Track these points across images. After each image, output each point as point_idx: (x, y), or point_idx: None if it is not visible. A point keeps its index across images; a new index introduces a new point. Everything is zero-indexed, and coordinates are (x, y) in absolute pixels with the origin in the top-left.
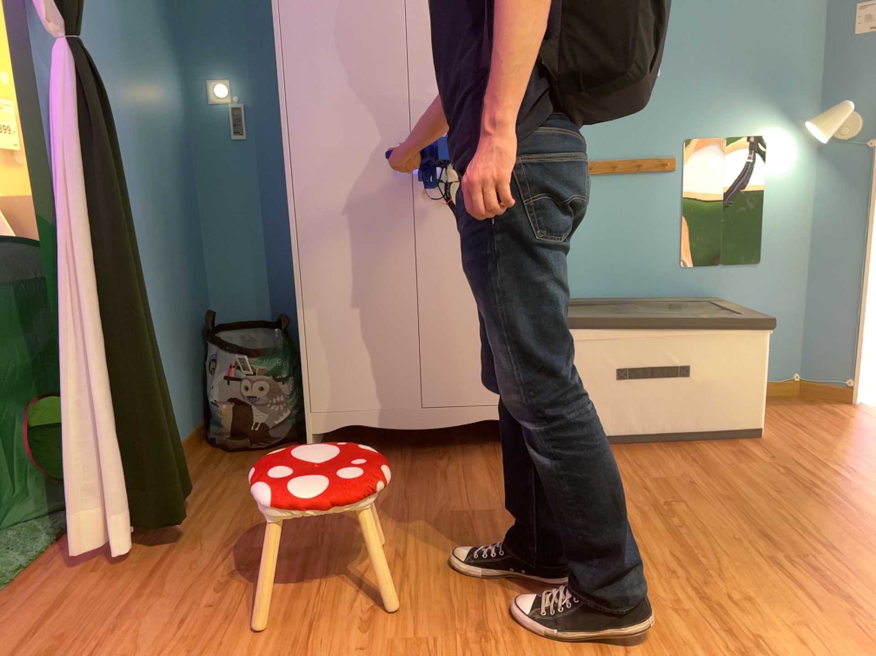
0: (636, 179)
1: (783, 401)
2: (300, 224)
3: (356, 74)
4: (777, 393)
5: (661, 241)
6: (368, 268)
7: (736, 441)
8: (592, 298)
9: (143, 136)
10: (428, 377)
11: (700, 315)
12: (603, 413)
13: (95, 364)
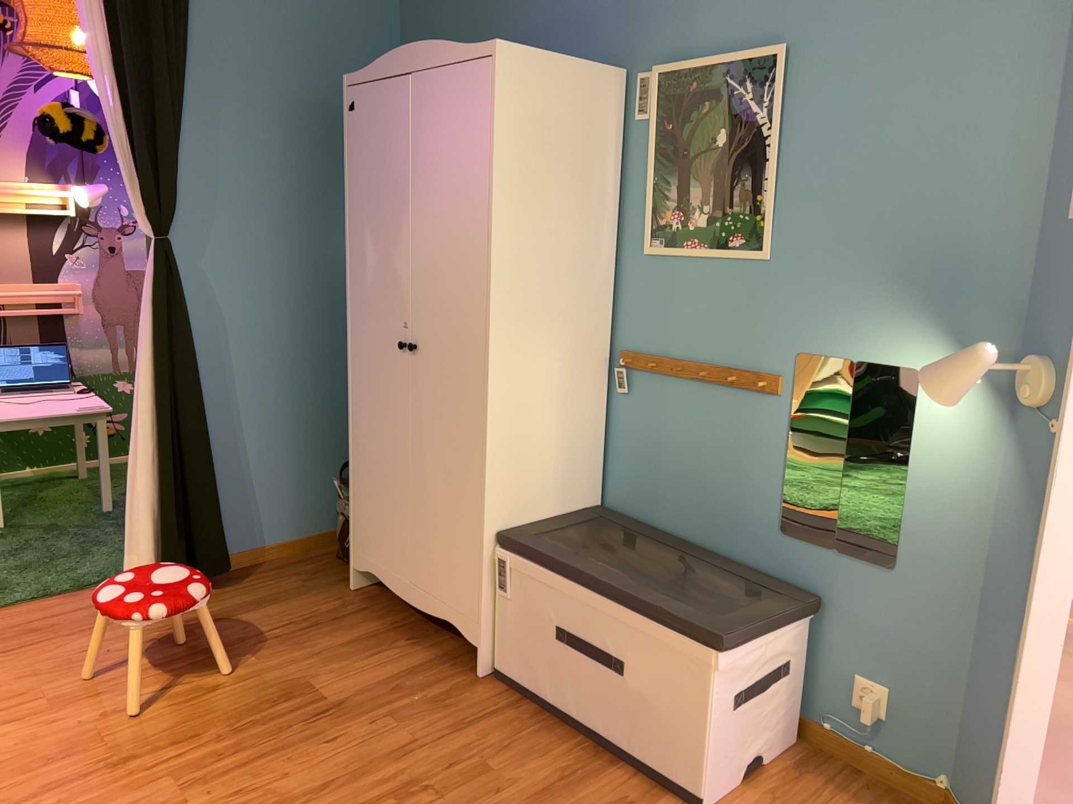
0: (733, 394)
1: (891, 803)
2: (352, 379)
3: (383, 252)
4: (903, 788)
5: (758, 488)
6: (384, 432)
7: (668, 795)
8: (662, 533)
9: (302, 283)
10: (422, 555)
11: (664, 604)
12: (548, 672)
13: (153, 459)
